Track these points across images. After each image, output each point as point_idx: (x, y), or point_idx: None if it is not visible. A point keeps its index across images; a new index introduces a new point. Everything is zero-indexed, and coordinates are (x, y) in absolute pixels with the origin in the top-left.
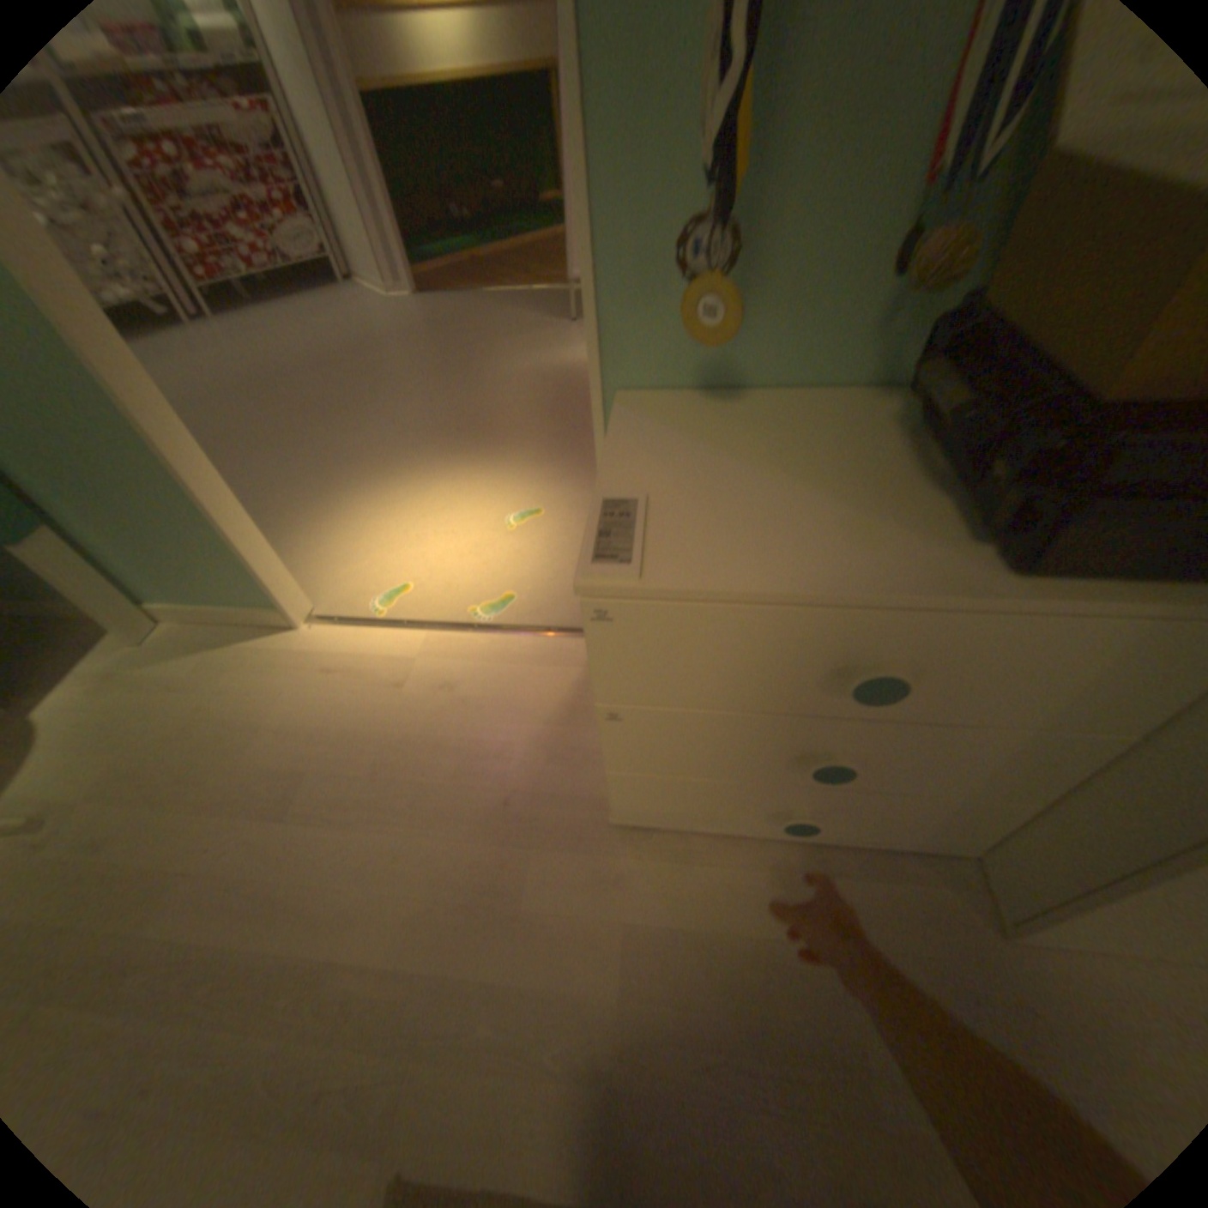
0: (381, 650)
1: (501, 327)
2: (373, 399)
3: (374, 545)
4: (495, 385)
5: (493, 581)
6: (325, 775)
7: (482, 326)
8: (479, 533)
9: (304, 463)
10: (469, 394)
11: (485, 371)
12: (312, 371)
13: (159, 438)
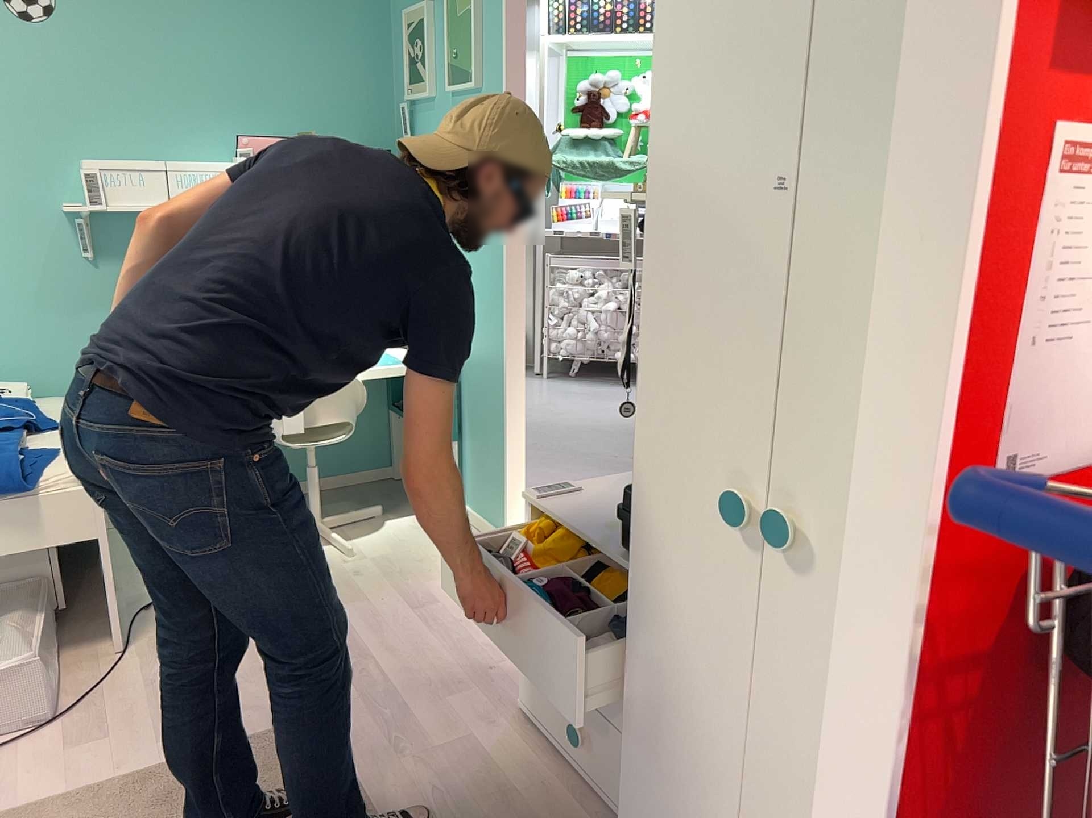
0: None
1: None
2: None
3: None
4: None
5: None
6: (444, 608)
7: None
8: None
9: None
10: None
11: None
12: None
13: (508, 421)
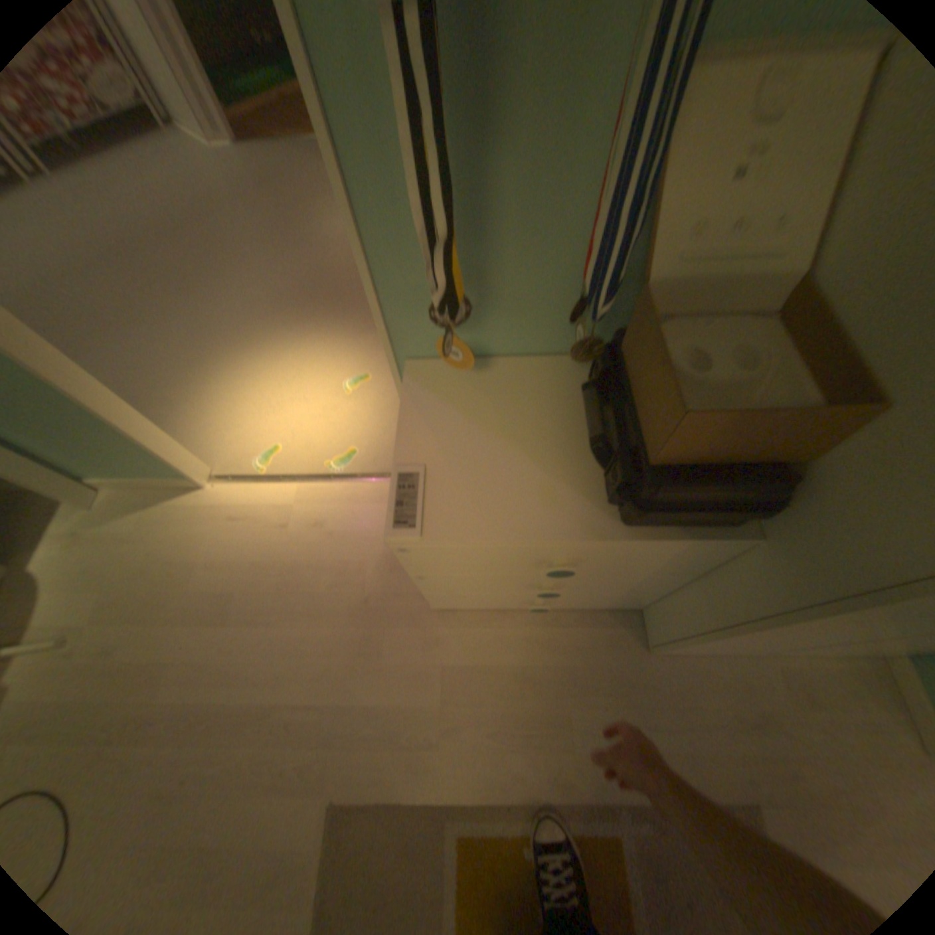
0: (266, 500)
1: (316, 183)
2: (217, 267)
3: (245, 412)
4: (318, 250)
5: (338, 438)
6: (245, 593)
7: (299, 181)
8: (323, 398)
9: (172, 337)
10: (298, 260)
11: (308, 234)
12: (157, 237)
13: (71, 390)
